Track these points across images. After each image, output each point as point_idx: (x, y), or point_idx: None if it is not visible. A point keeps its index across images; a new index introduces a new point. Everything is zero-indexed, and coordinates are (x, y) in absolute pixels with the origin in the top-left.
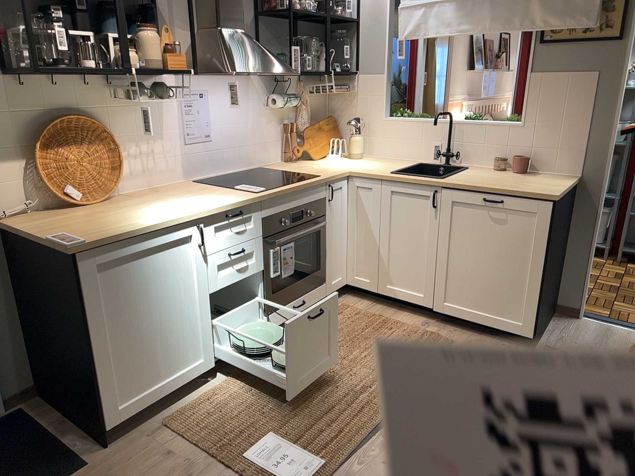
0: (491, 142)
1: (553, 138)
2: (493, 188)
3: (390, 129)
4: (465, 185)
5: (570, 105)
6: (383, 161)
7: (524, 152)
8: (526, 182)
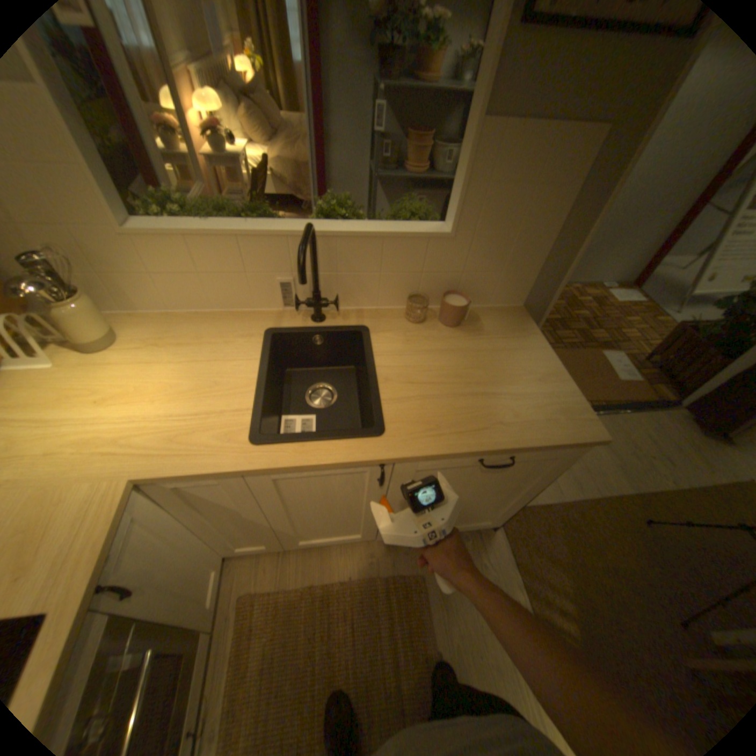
0: (390, 269)
1: (496, 257)
2: (501, 448)
3: (150, 254)
4: (444, 452)
5: (538, 197)
6: (177, 342)
7: (446, 281)
8: (502, 374)
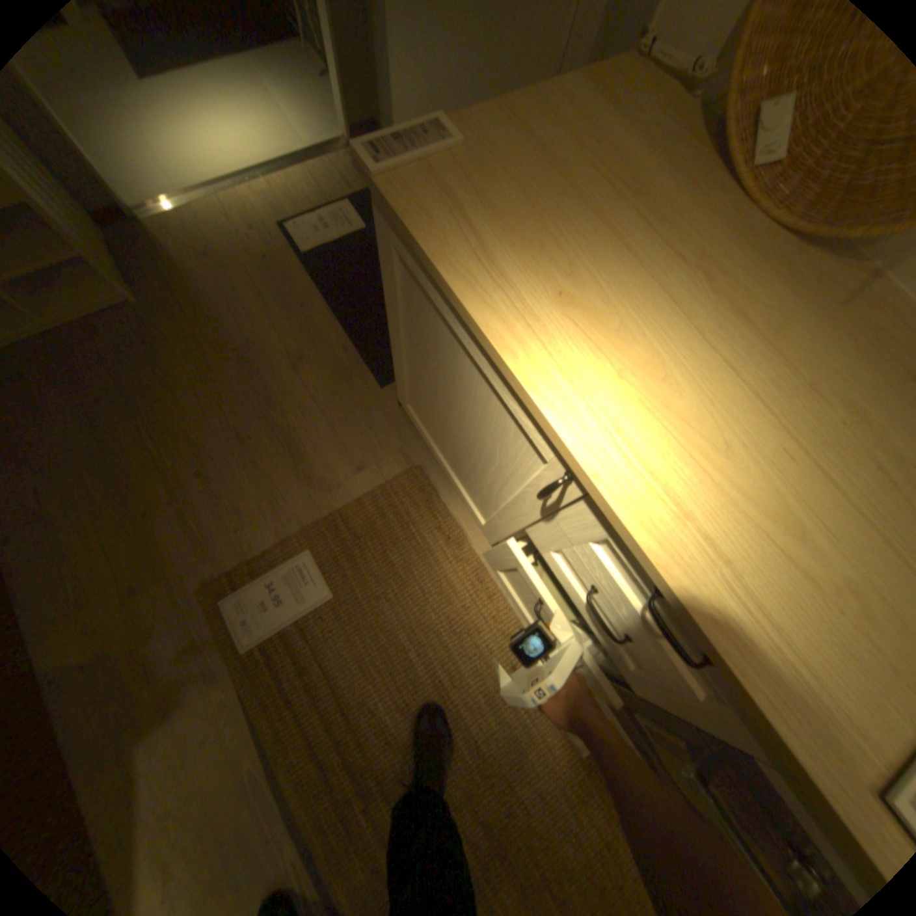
0: None
1: None
2: None
3: None
4: None
5: None
6: None
7: None
8: None
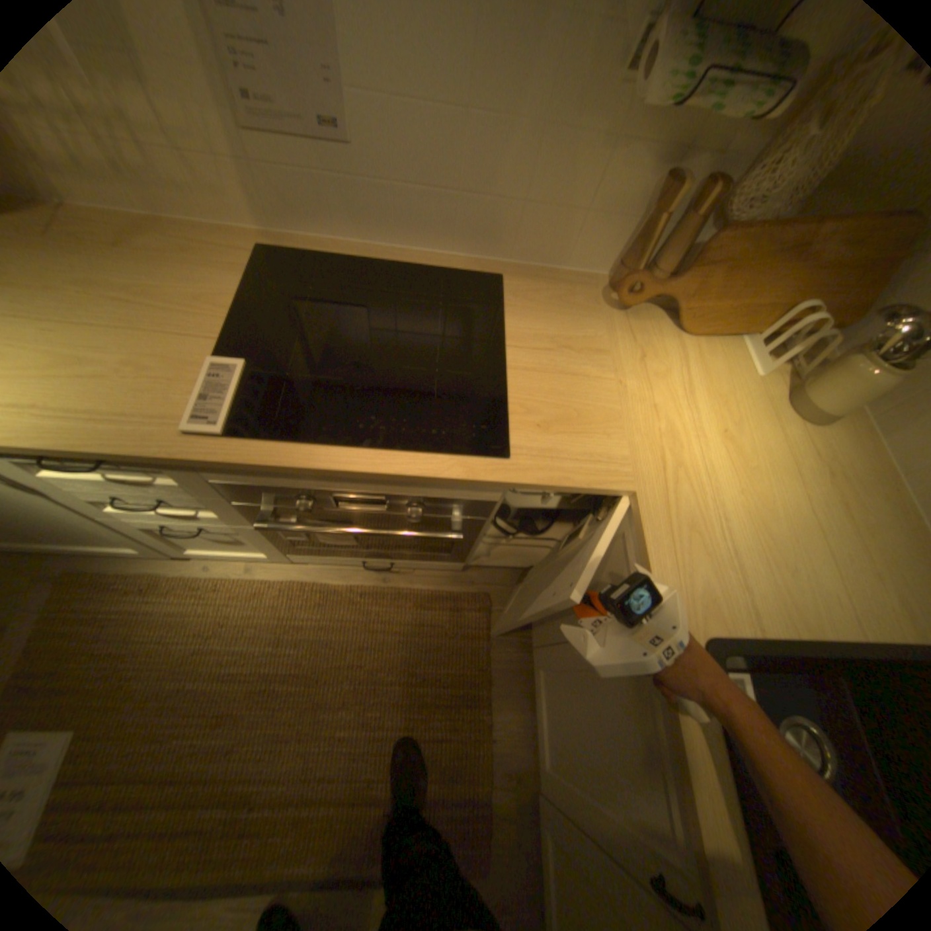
0: None
1: None
2: None
3: None
4: None
5: None
6: (849, 505)
7: None
8: None
